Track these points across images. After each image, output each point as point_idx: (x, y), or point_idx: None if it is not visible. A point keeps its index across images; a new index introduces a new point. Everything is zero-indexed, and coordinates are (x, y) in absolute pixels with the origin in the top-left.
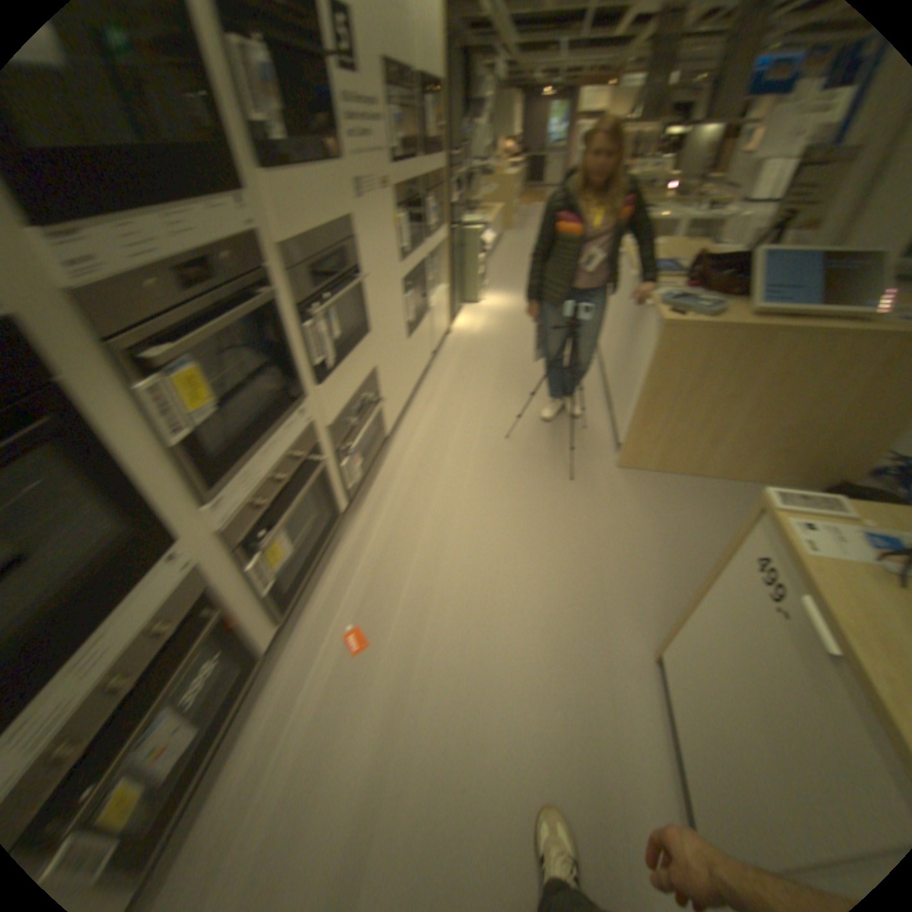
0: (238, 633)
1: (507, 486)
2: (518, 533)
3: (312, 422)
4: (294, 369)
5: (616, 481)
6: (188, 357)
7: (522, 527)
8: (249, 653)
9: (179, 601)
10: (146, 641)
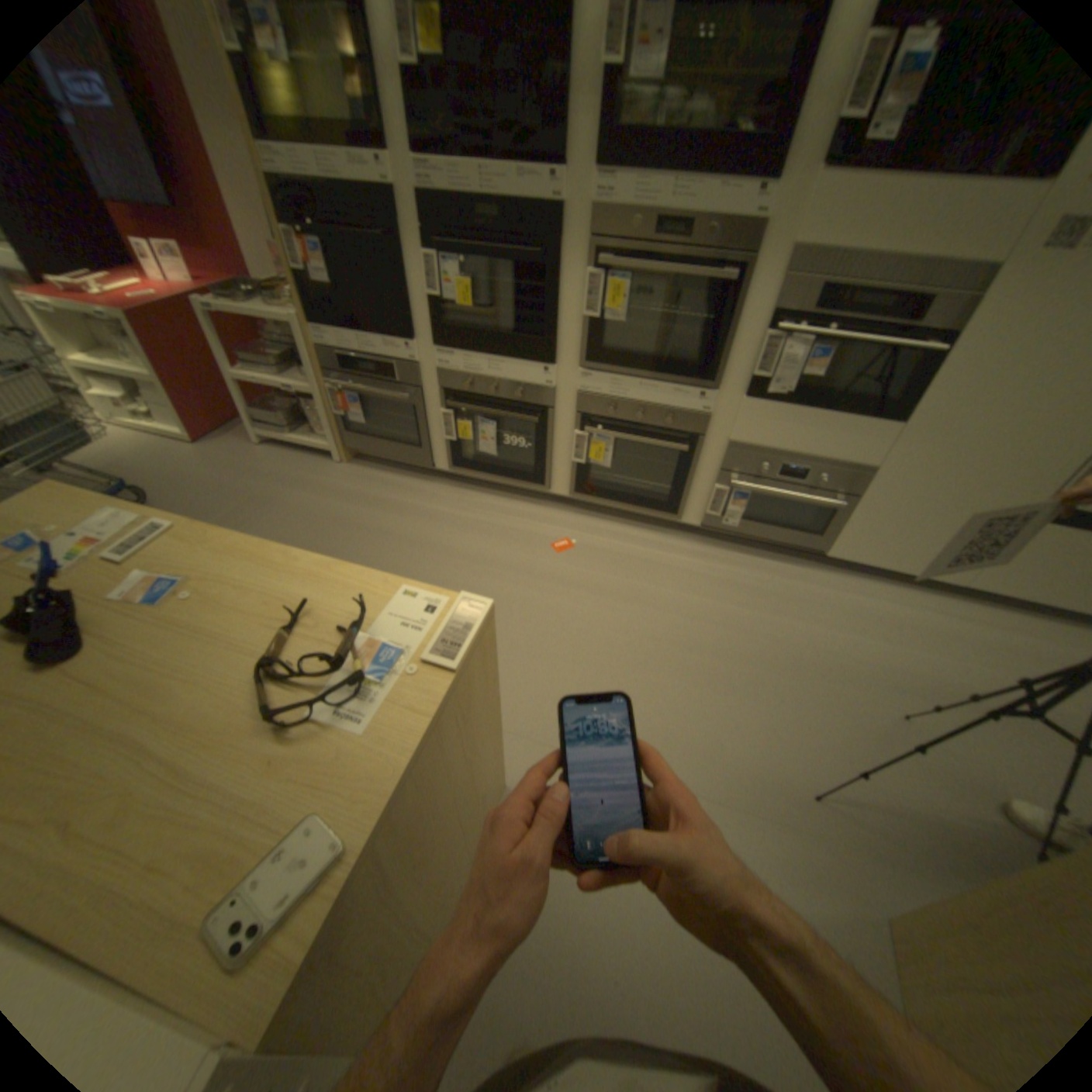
0: (548, 459)
1: (783, 698)
2: (690, 692)
3: (707, 415)
4: (718, 356)
5: (851, 905)
6: (625, 278)
7: (702, 699)
8: (549, 483)
9: (533, 396)
10: (511, 392)
